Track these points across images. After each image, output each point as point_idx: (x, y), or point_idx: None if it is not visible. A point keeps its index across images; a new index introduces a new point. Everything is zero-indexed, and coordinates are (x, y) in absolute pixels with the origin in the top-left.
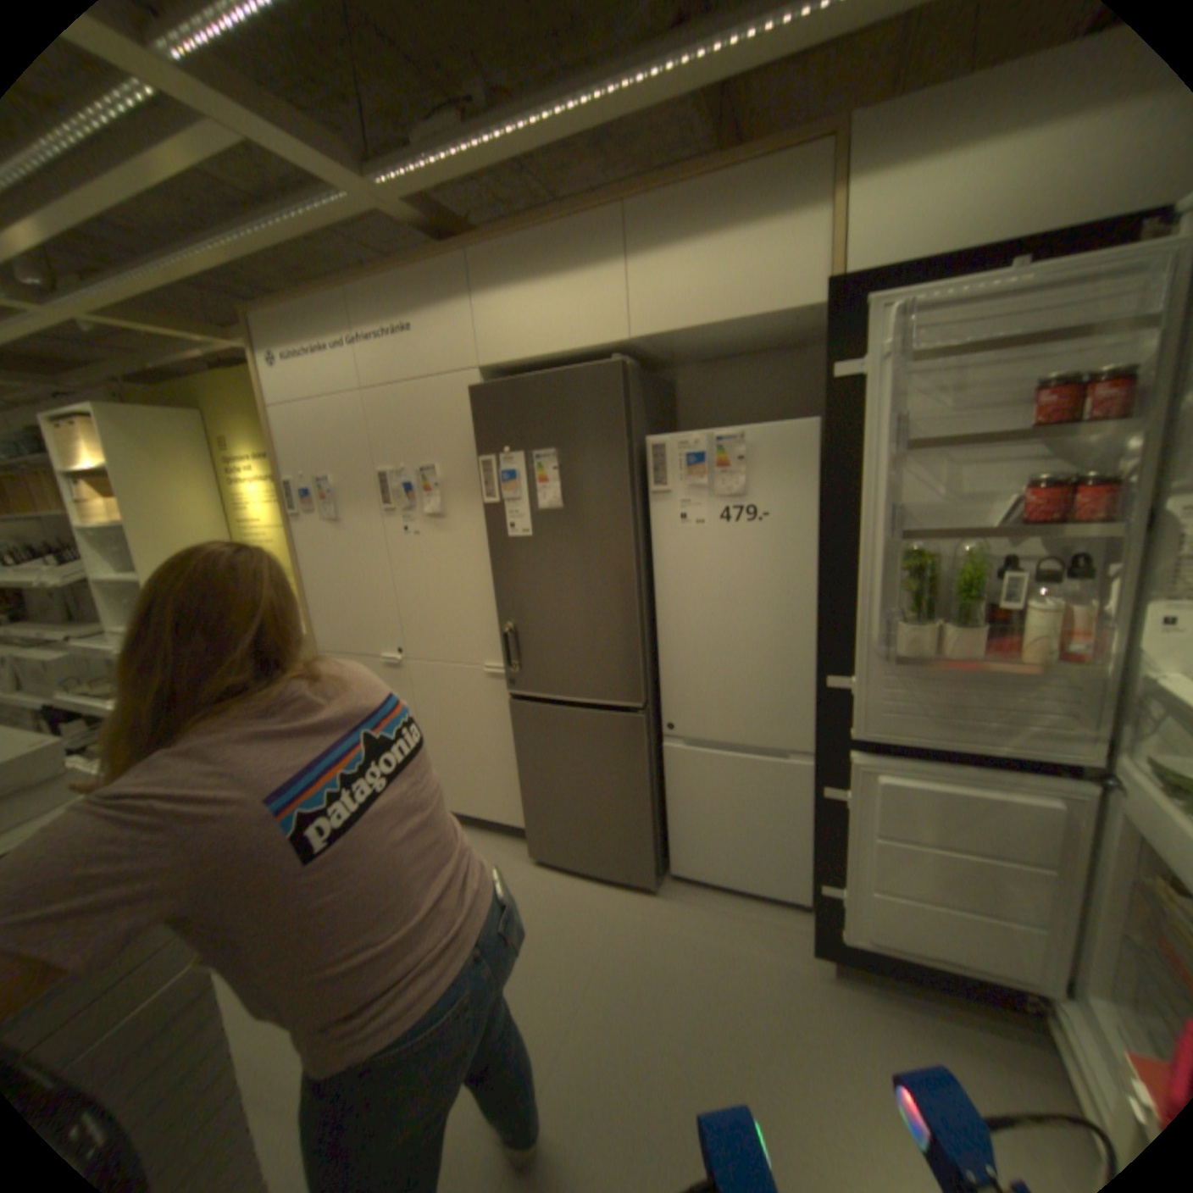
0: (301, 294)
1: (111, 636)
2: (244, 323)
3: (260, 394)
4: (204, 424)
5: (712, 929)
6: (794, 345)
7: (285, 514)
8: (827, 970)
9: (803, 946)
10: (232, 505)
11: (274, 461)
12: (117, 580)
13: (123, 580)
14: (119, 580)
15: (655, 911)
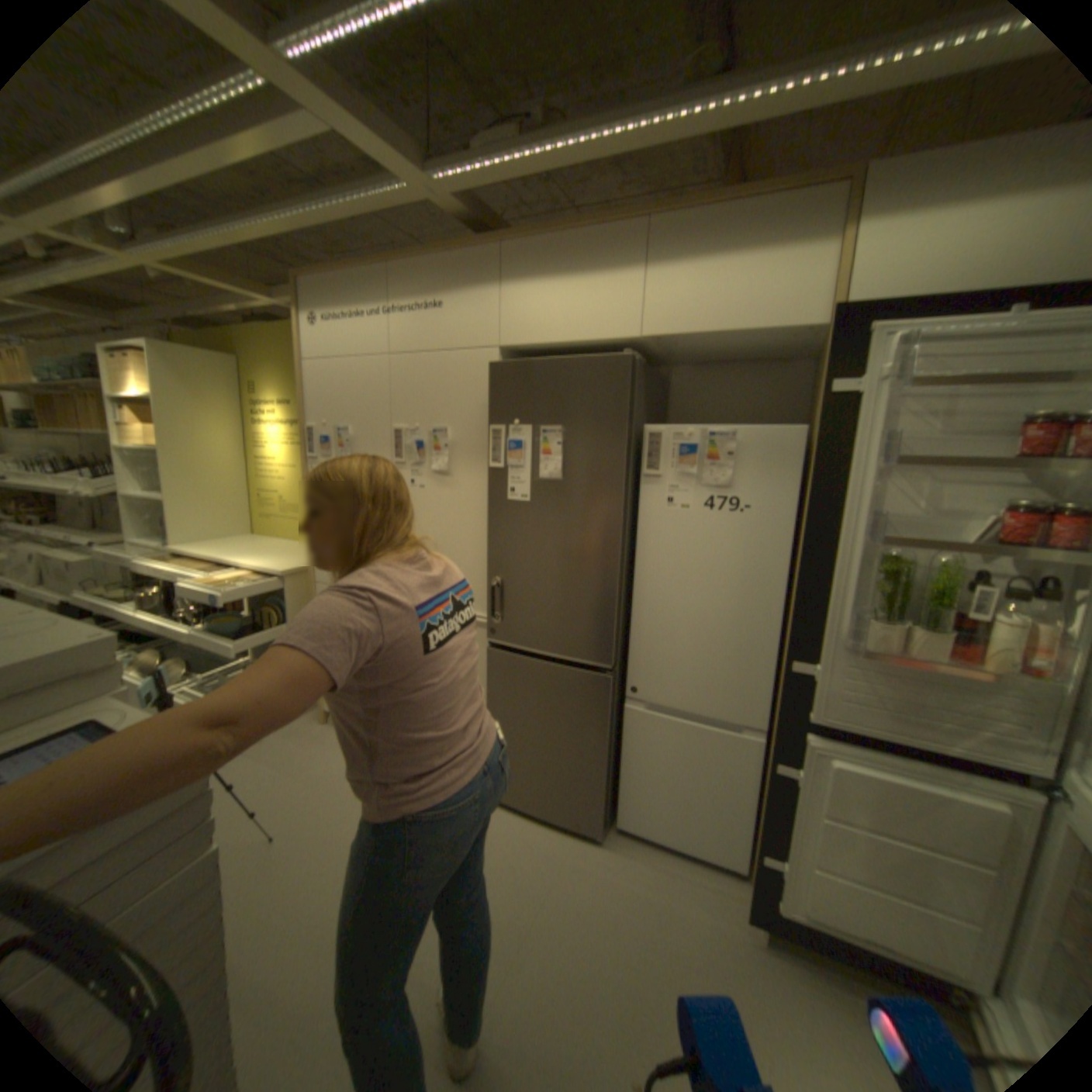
0: (349, 266)
1: (131, 546)
2: (294, 285)
3: (299, 348)
4: (239, 369)
5: (652, 885)
6: (784, 358)
7: (305, 456)
8: (759, 938)
9: (738, 913)
10: (253, 443)
11: (302, 408)
12: (144, 497)
13: (150, 498)
14: (146, 497)
15: (600, 861)
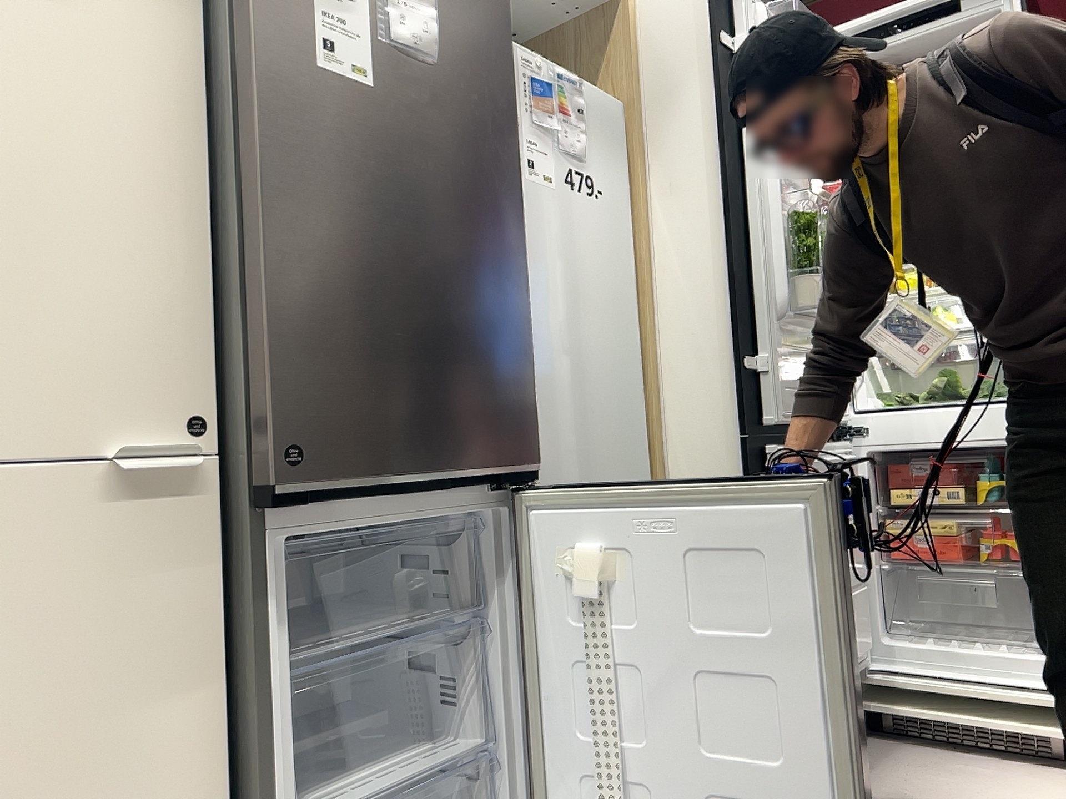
0: None
1: None
2: None
3: None
4: None
5: None
6: None
7: None
8: None
9: None
10: None
11: None
12: None
13: None
14: None
15: None
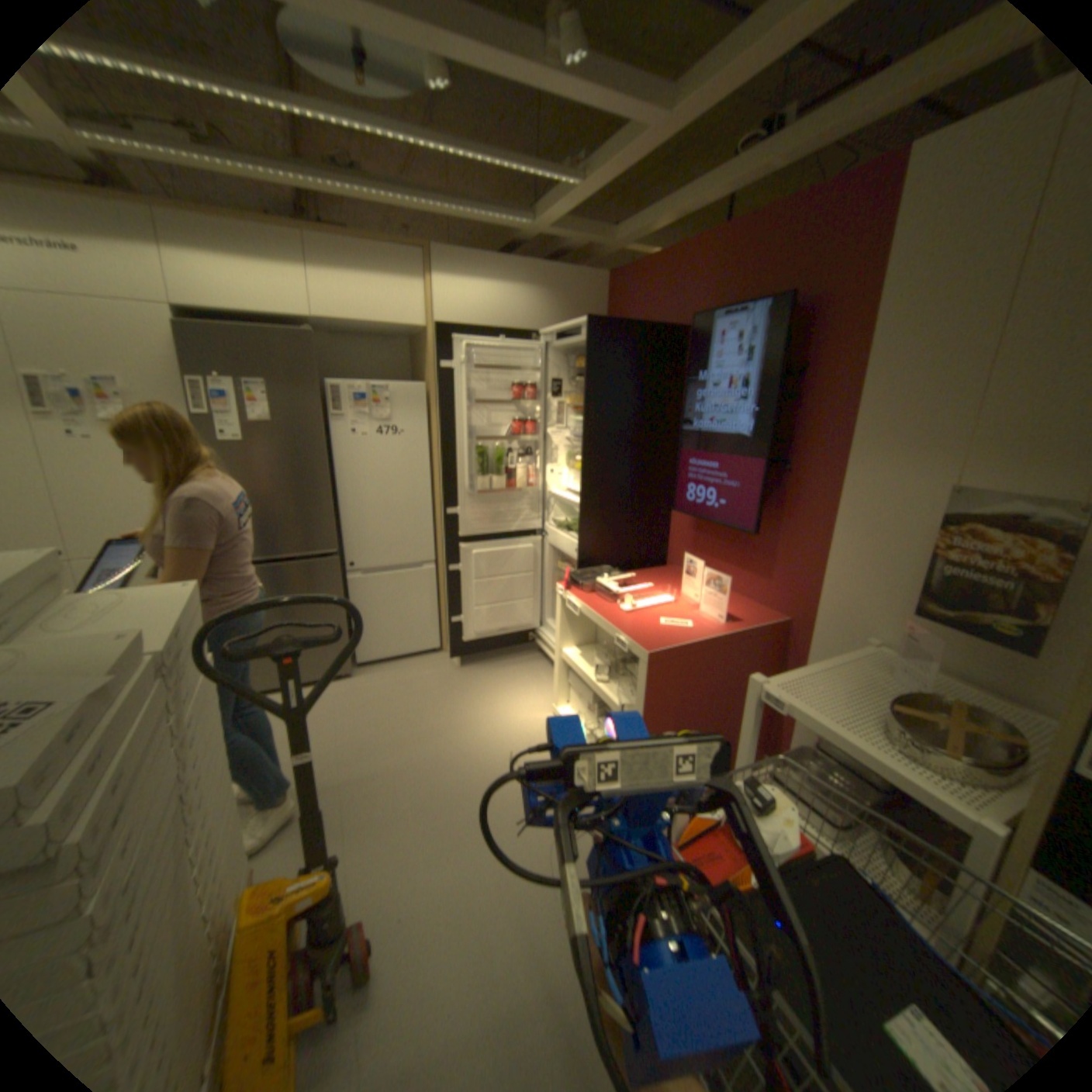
0: None
1: None
2: None
3: None
4: None
5: (393, 676)
6: (393, 337)
7: None
8: (455, 666)
9: (441, 664)
10: None
11: None
12: None
13: None
14: None
15: (356, 683)
